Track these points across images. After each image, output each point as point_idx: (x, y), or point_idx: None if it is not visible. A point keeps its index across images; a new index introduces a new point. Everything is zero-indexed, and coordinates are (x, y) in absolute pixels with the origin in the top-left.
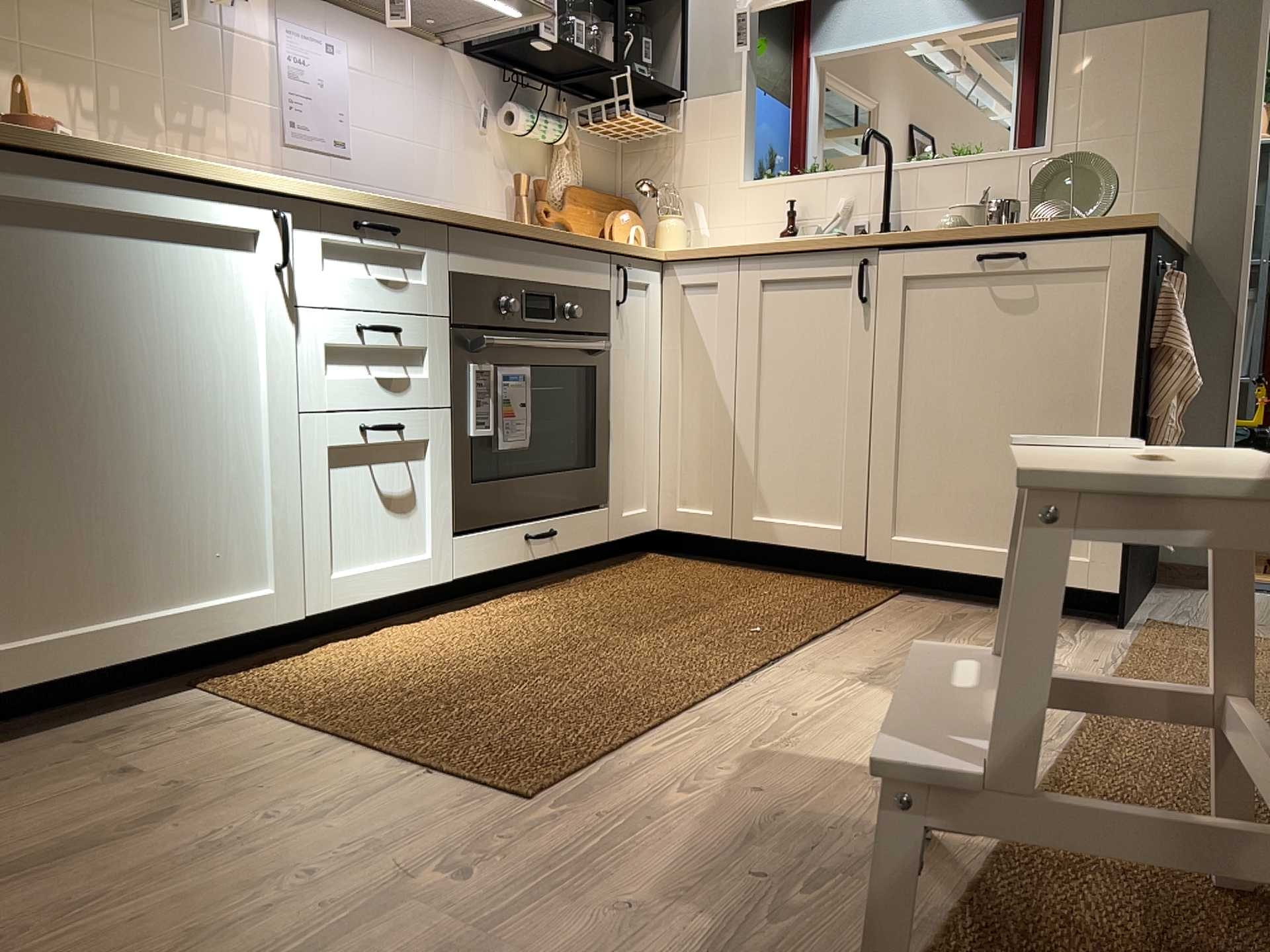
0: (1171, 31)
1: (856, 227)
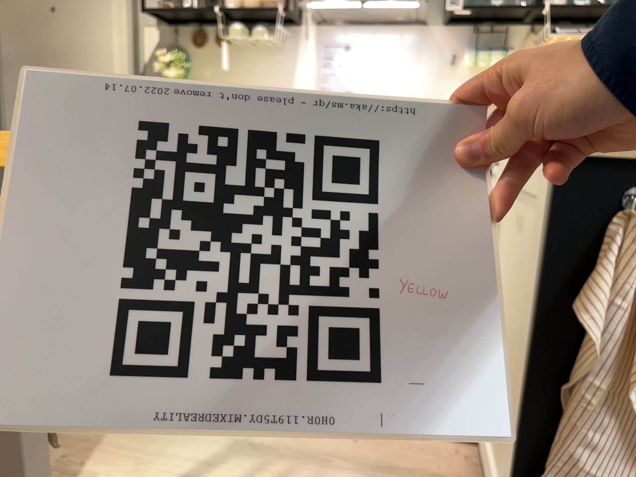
0: None
1: None
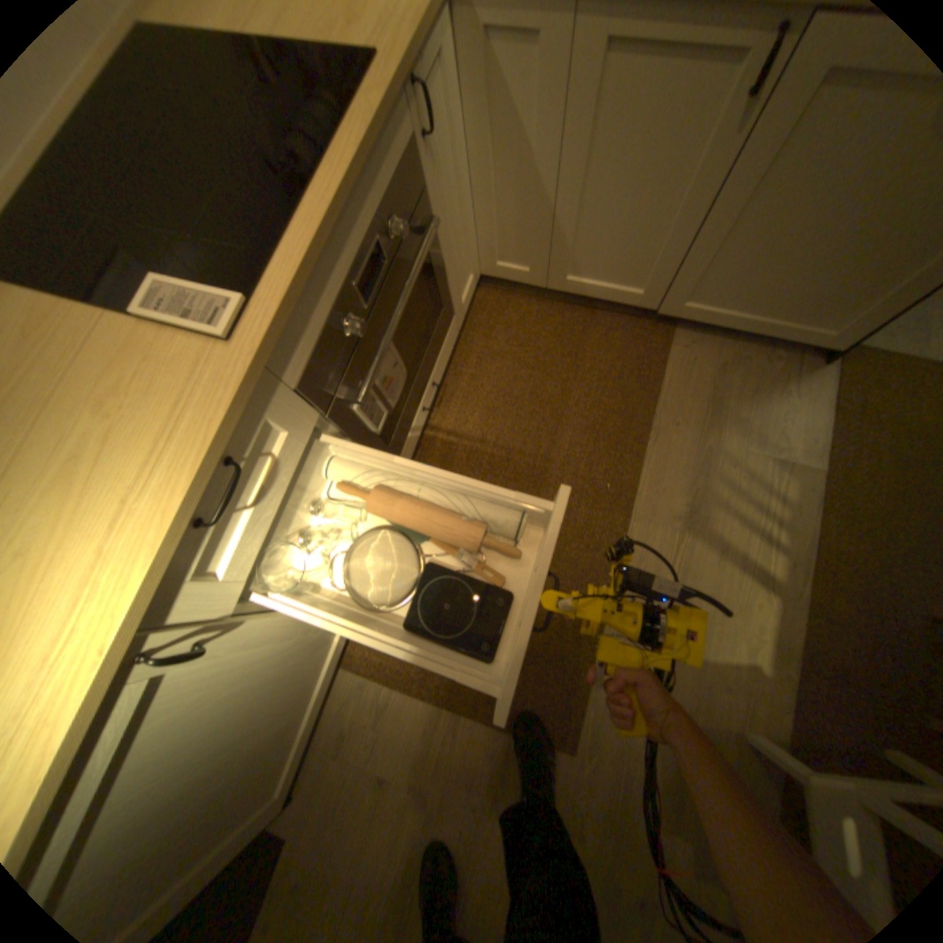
0: None
1: None
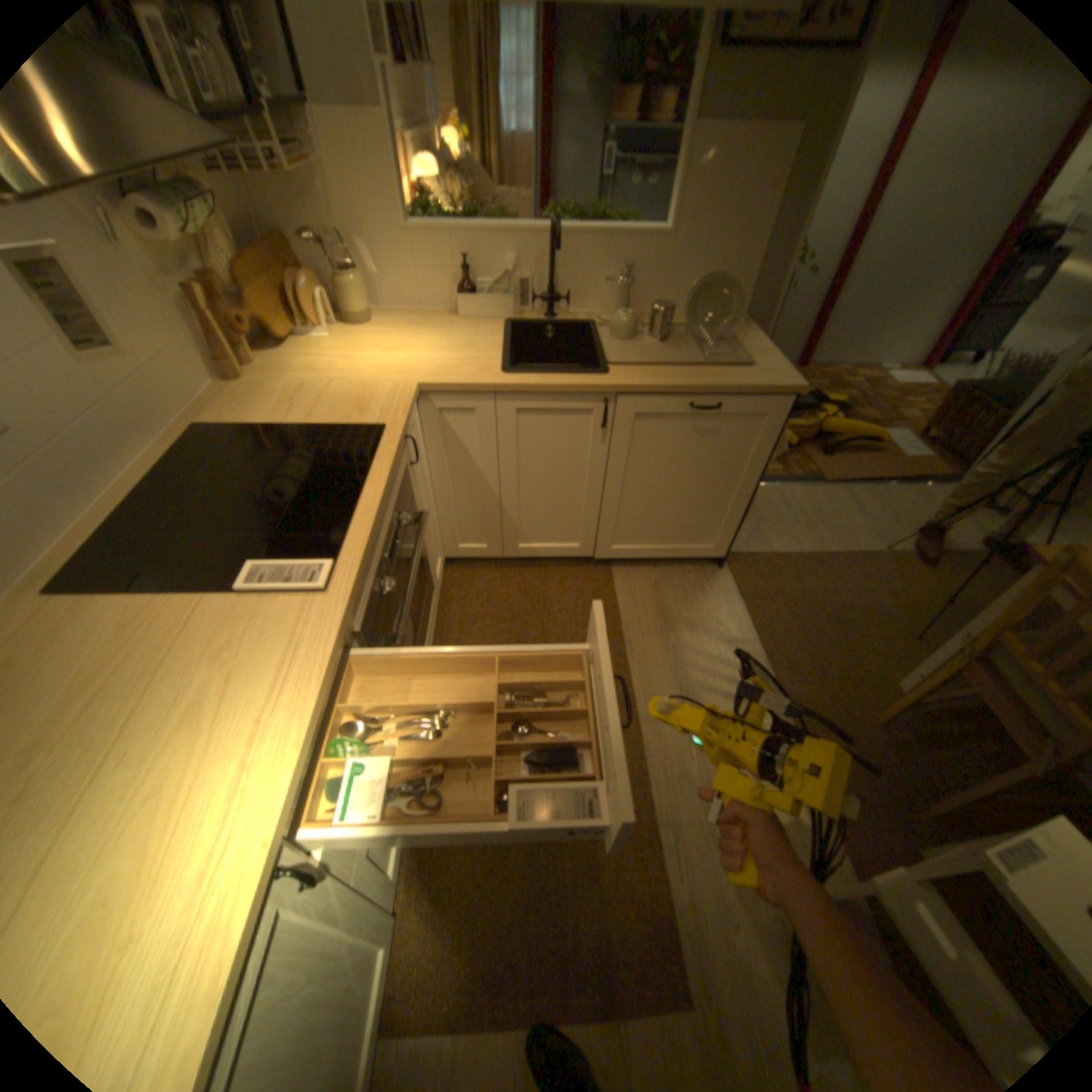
0: (776, 134)
1: (518, 280)
